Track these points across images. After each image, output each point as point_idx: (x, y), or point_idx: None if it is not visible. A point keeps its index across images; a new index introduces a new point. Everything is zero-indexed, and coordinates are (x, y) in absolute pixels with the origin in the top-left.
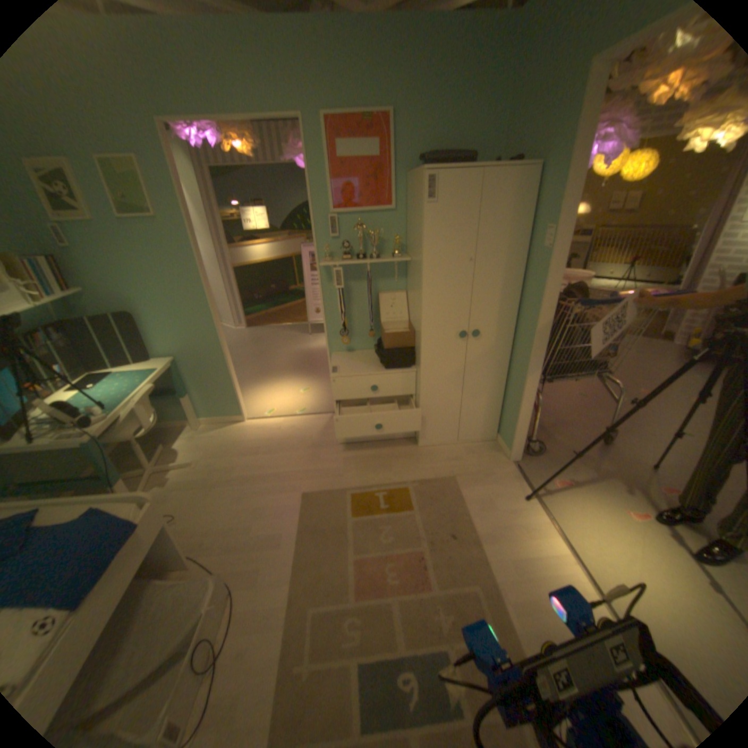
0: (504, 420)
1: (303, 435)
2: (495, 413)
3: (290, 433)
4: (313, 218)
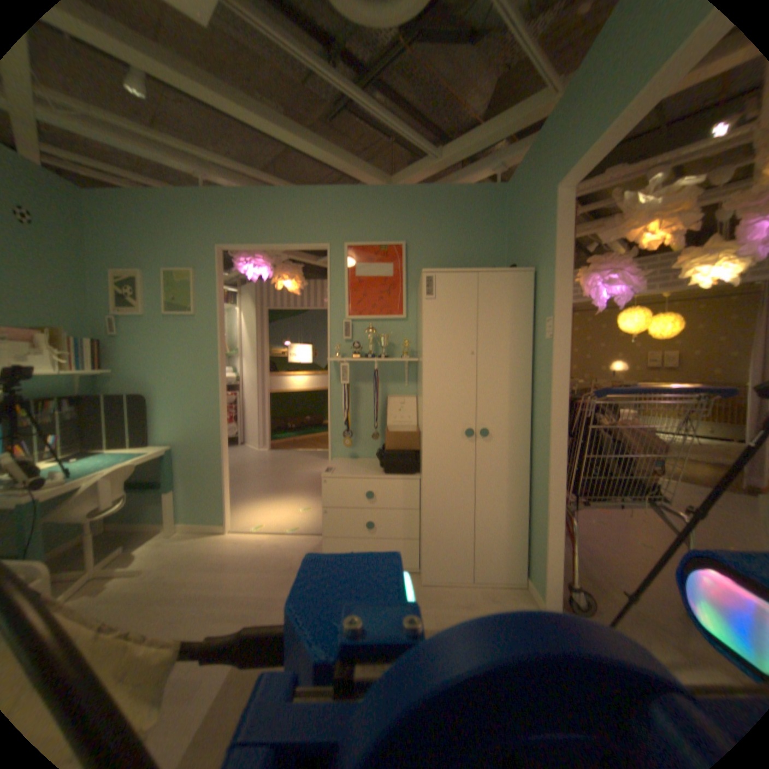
0: (533, 557)
1: (284, 557)
2: (521, 545)
3: (270, 554)
4: (329, 323)
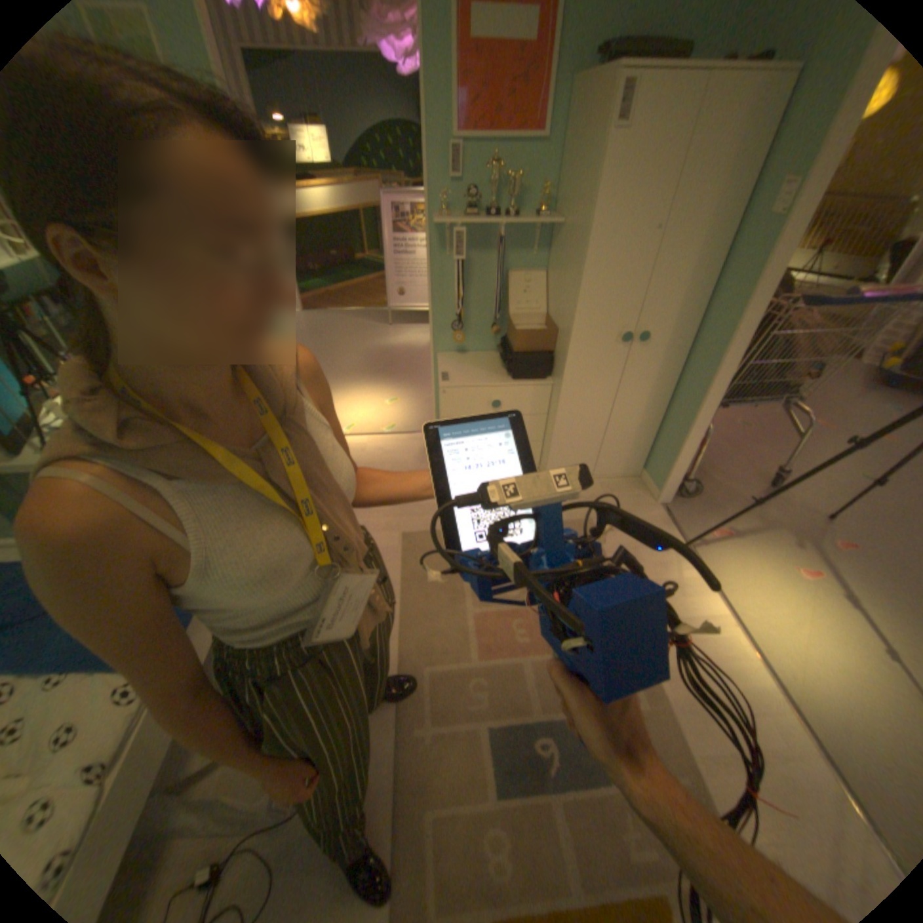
0: (655, 452)
1: (396, 459)
2: (646, 443)
3: (379, 457)
4: (425, 143)
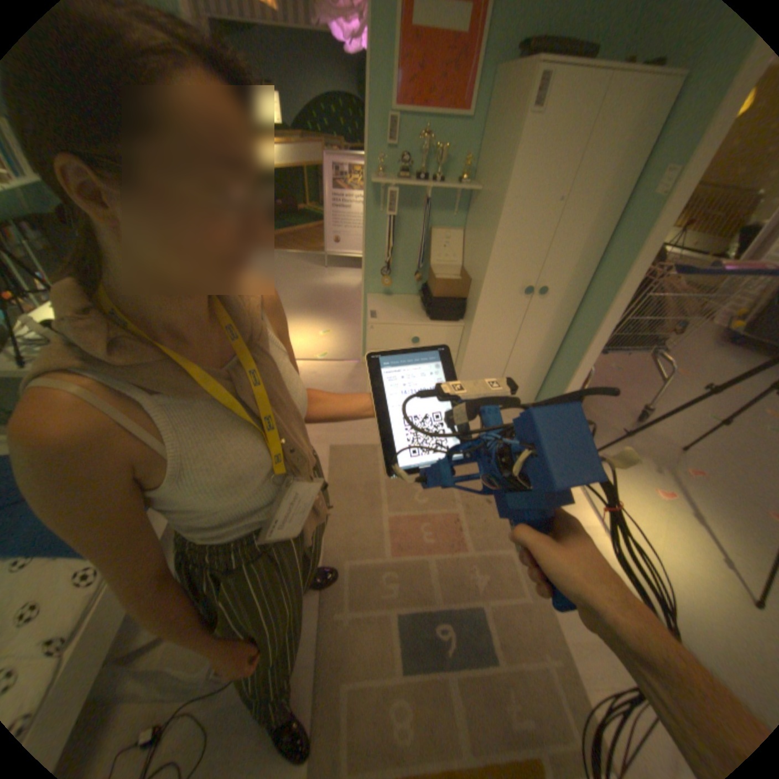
0: (545, 388)
1: (327, 382)
2: (538, 380)
3: (312, 379)
4: (368, 113)
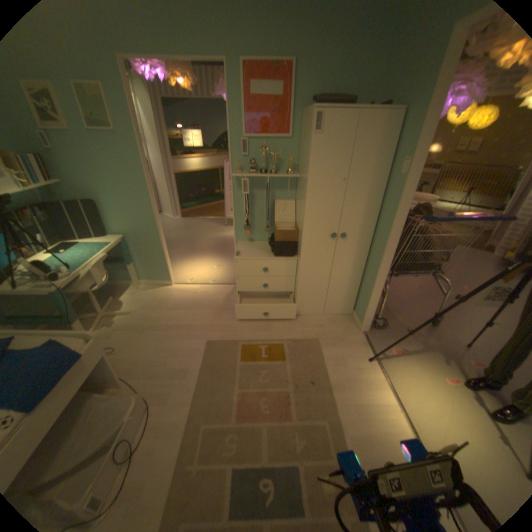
0: (358, 301)
1: (213, 299)
2: (353, 295)
3: (203, 297)
4: (229, 140)
